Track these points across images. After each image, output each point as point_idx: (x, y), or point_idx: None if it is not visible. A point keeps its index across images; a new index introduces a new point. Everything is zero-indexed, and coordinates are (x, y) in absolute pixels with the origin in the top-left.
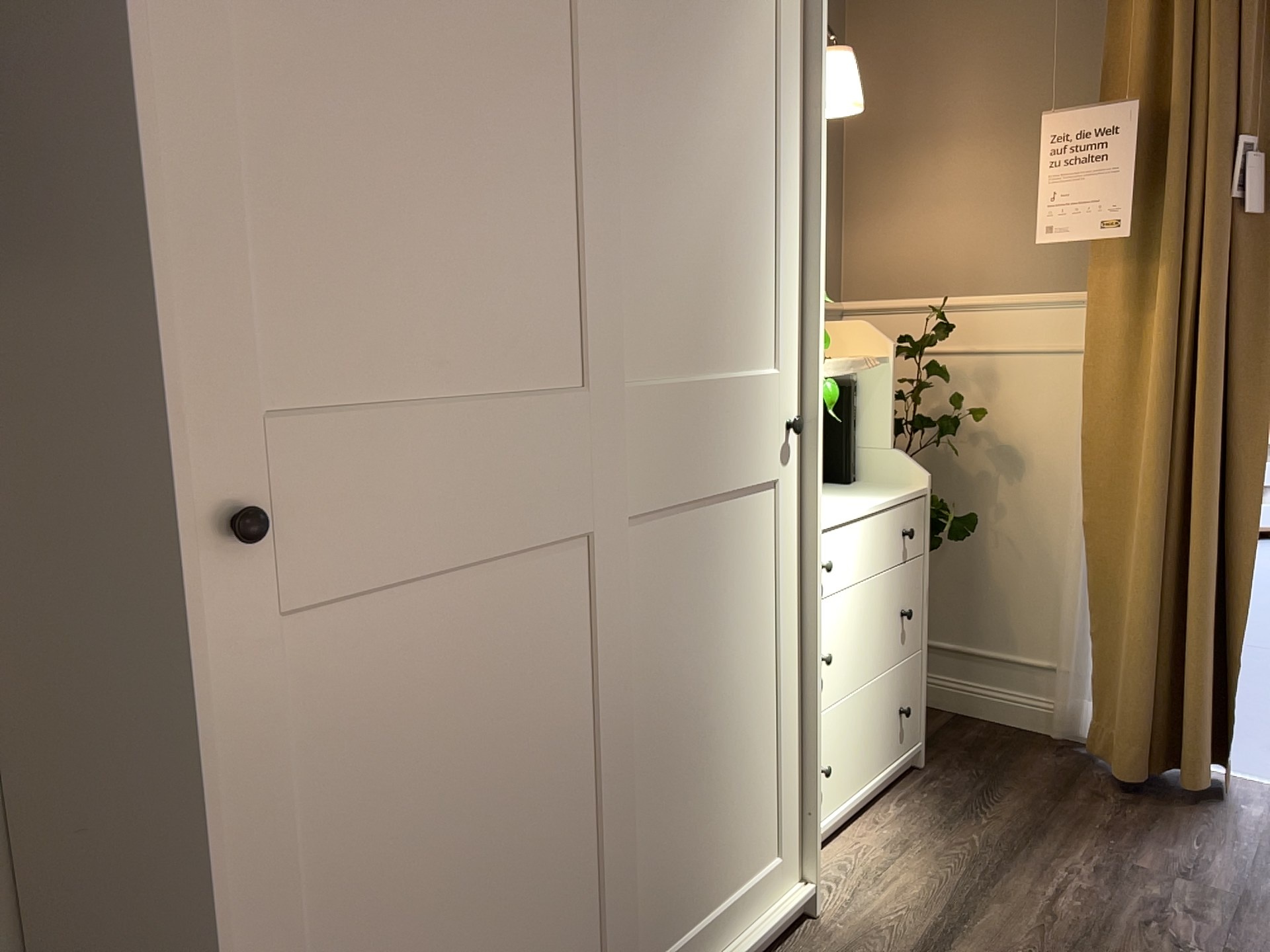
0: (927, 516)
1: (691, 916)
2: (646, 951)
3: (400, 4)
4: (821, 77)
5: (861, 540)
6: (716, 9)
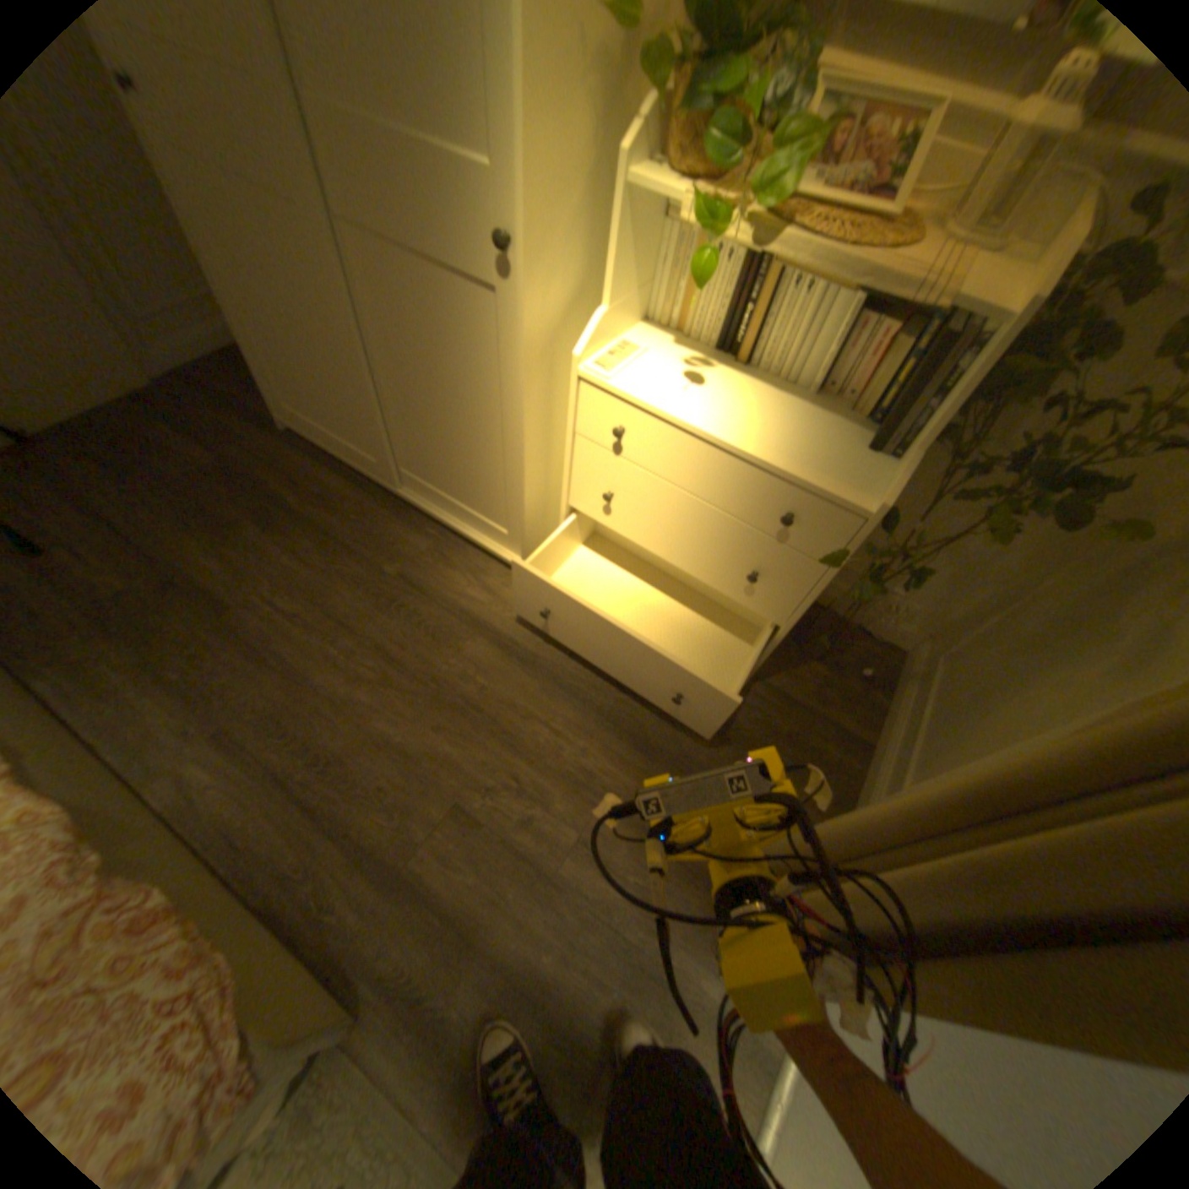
0: (851, 536)
1: (439, 485)
2: (412, 468)
3: None
4: None
5: (692, 454)
6: None
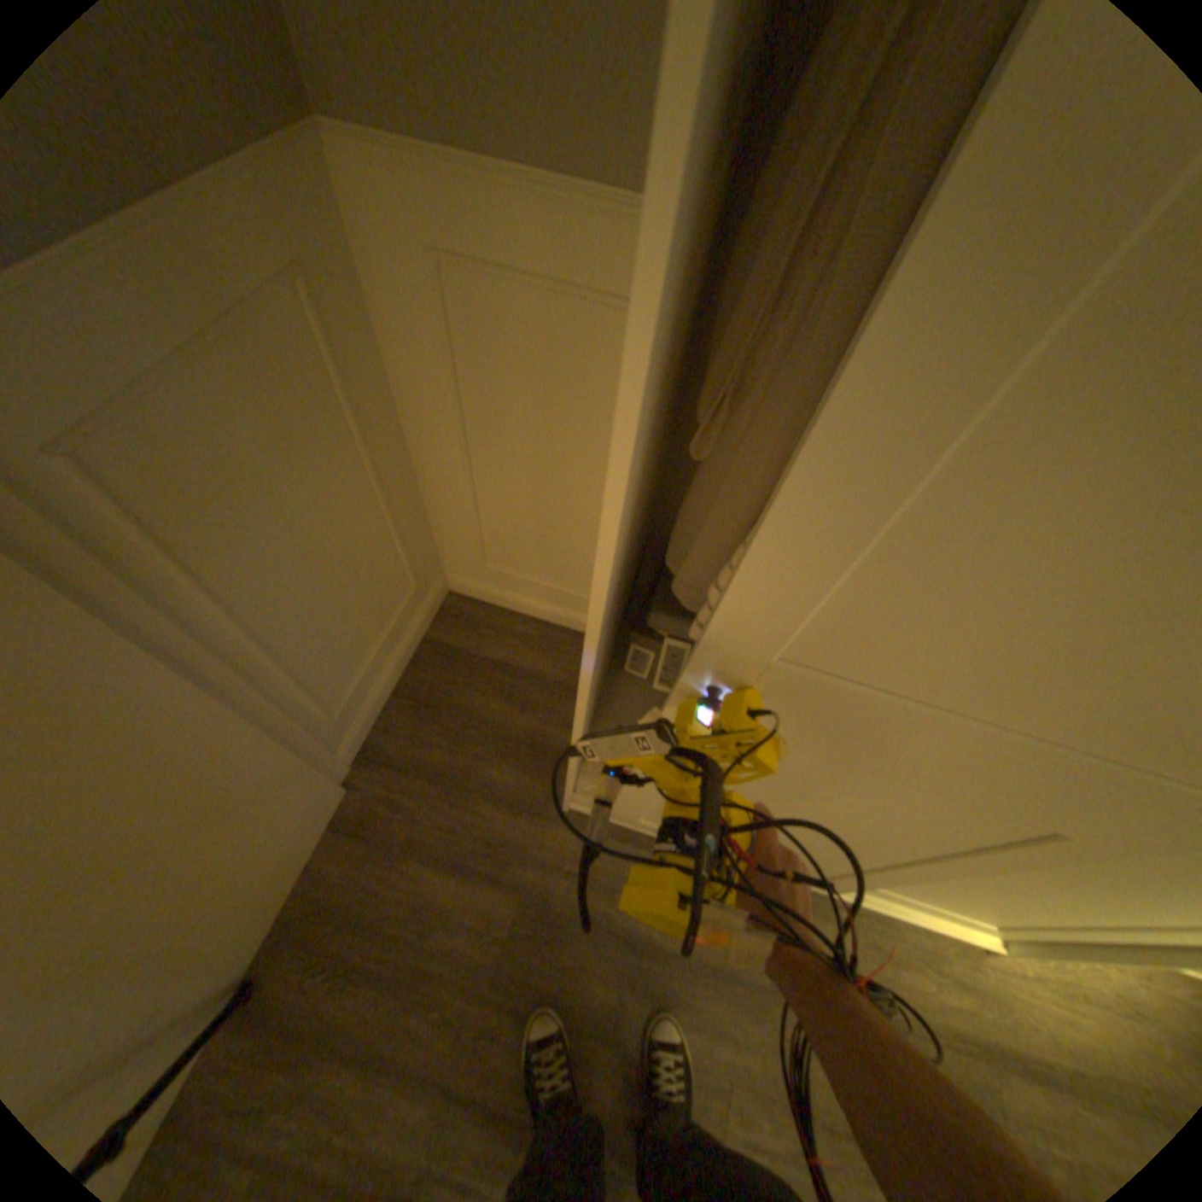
0: None
1: (885, 889)
2: (836, 871)
3: None
4: None
5: None
6: None
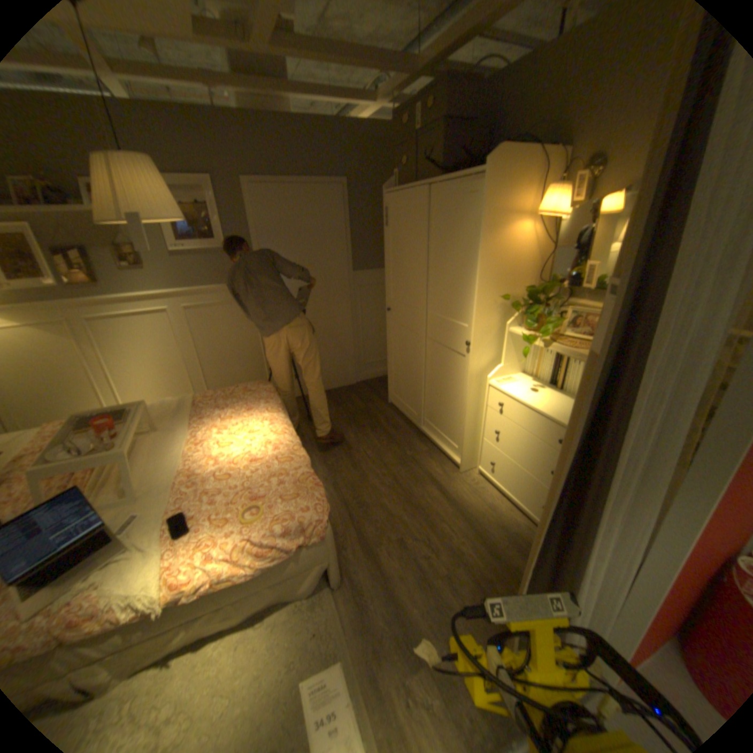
0: None
1: (436, 425)
2: (428, 418)
3: (402, 249)
4: (482, 237)
5: (526, 414)
6: (455, 227)
